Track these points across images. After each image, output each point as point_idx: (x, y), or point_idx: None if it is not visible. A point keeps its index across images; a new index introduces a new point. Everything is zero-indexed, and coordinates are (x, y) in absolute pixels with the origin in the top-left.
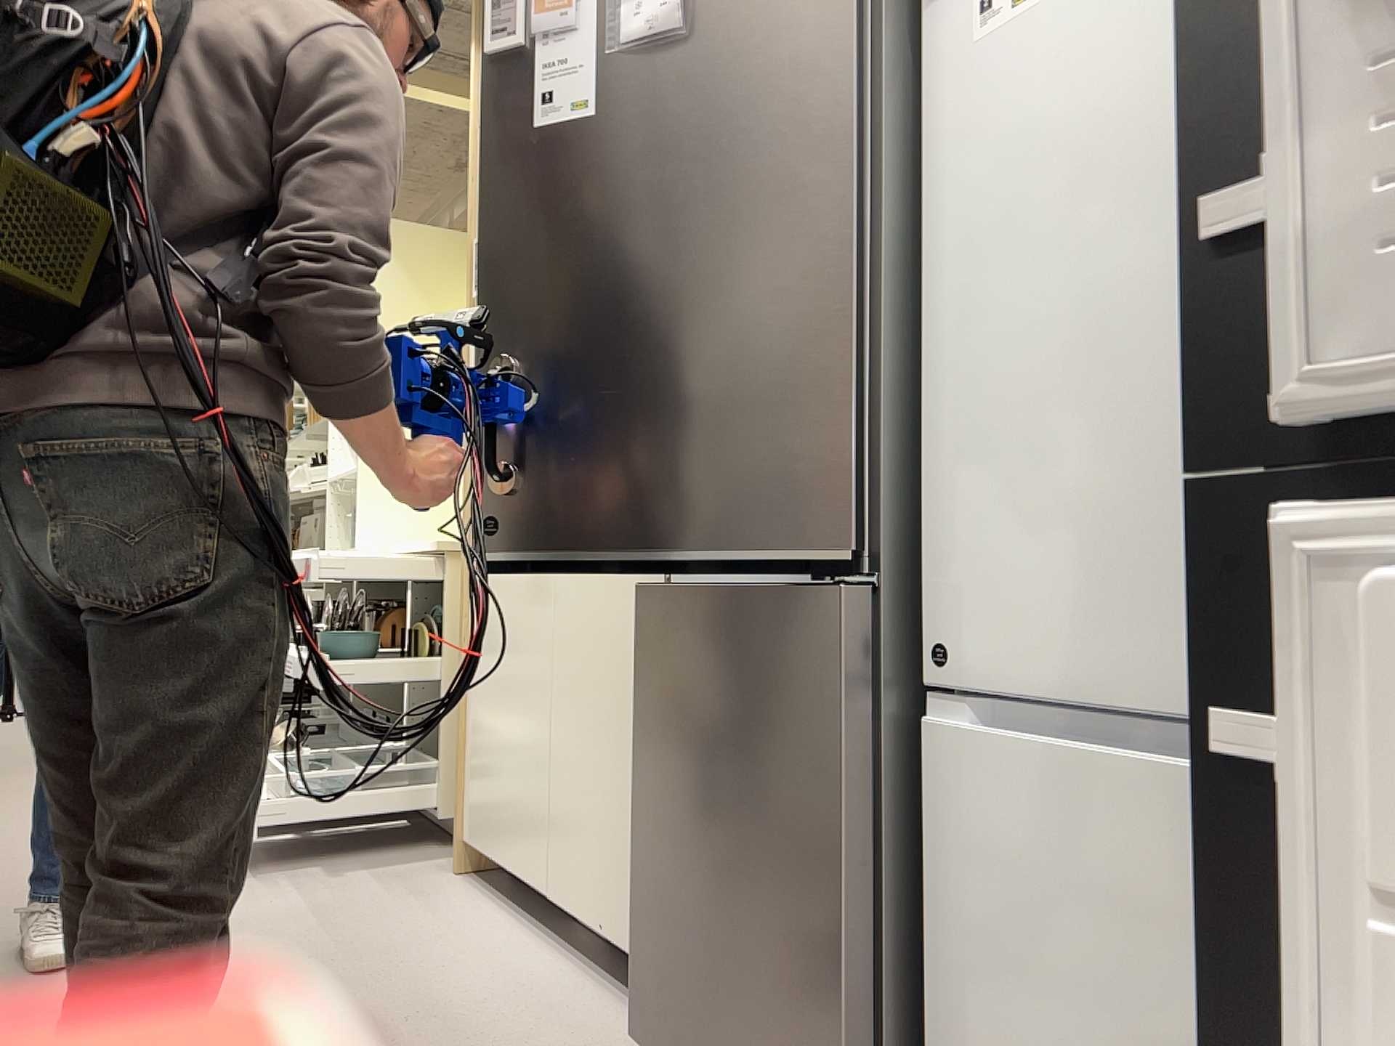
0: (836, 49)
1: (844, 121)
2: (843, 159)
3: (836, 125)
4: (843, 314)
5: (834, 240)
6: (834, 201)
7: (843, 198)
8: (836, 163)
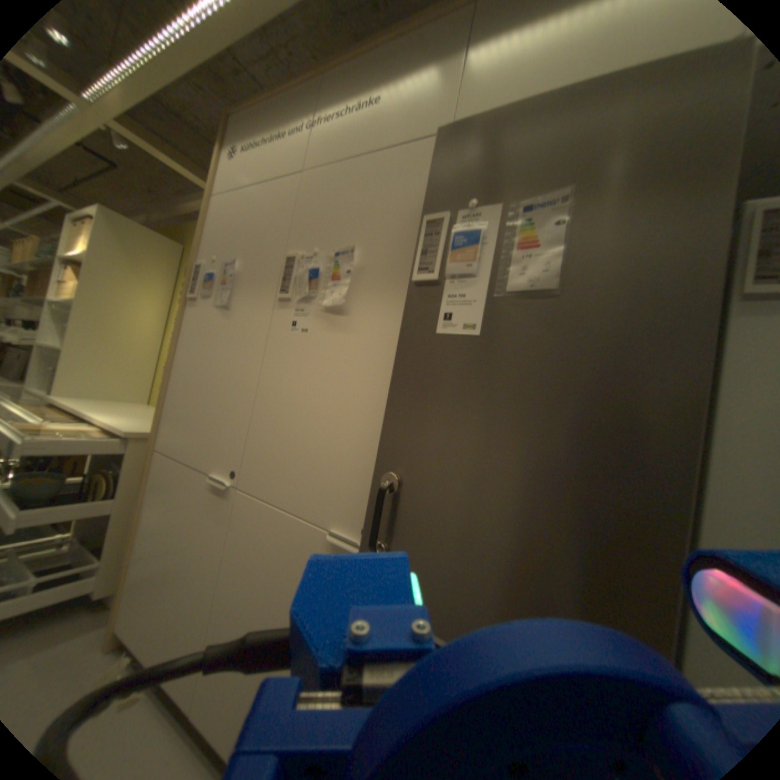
0: (703, 329)
1: (705, 391)
2: (701, 422)
3: (693, 389)
4: (681, 547)
5: (678, 481)
6: (683, 450)
7: (695, 452)
8: (689, 419)
